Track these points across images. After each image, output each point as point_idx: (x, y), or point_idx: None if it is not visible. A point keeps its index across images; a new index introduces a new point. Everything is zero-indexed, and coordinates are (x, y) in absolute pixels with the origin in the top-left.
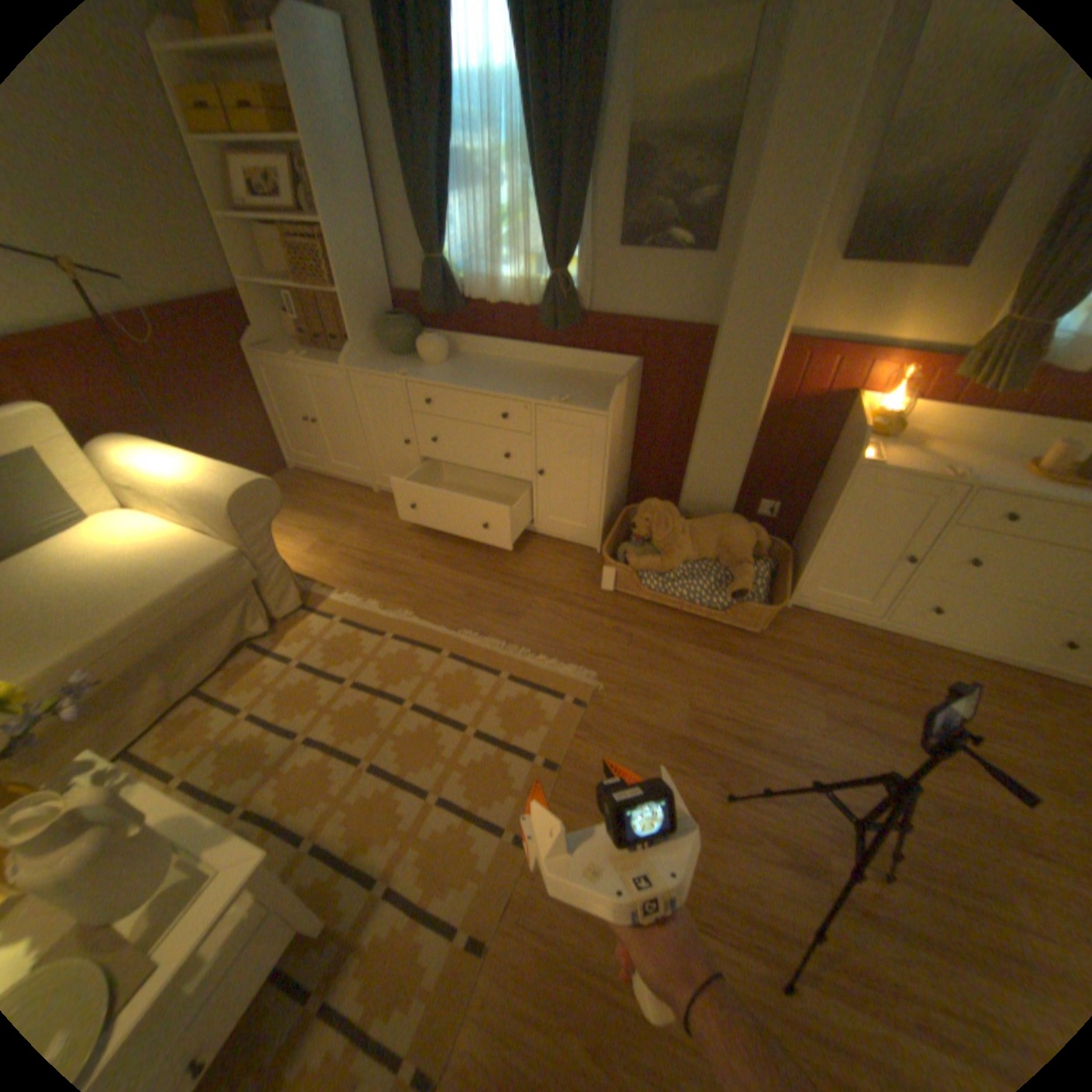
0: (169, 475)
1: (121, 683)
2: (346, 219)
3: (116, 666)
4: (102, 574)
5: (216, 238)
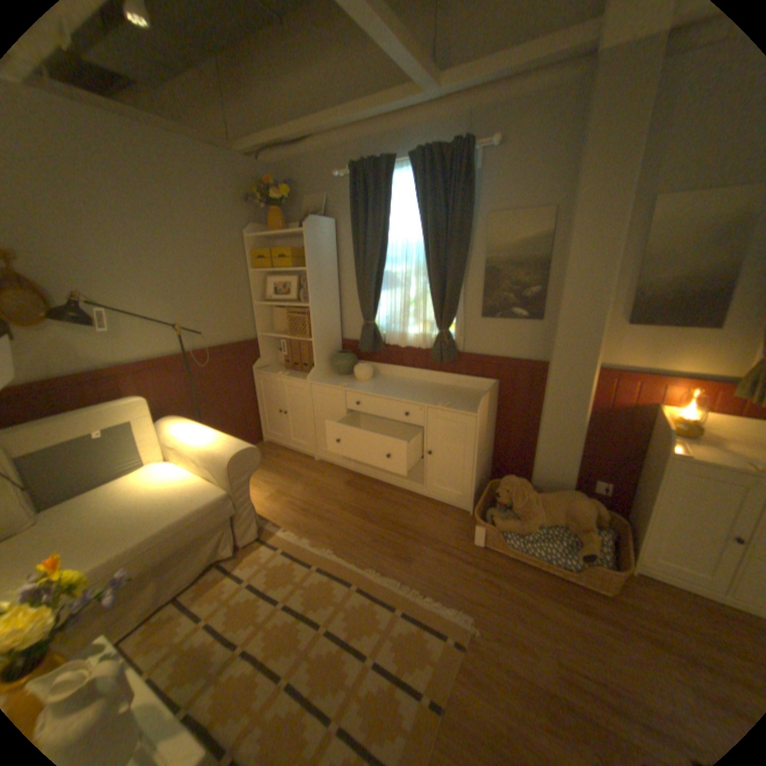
0: (198, 442)
1: (132, 585)
2: (323, 304)
3: (134, 571)
4: (144, 503)
5: (252, 313)
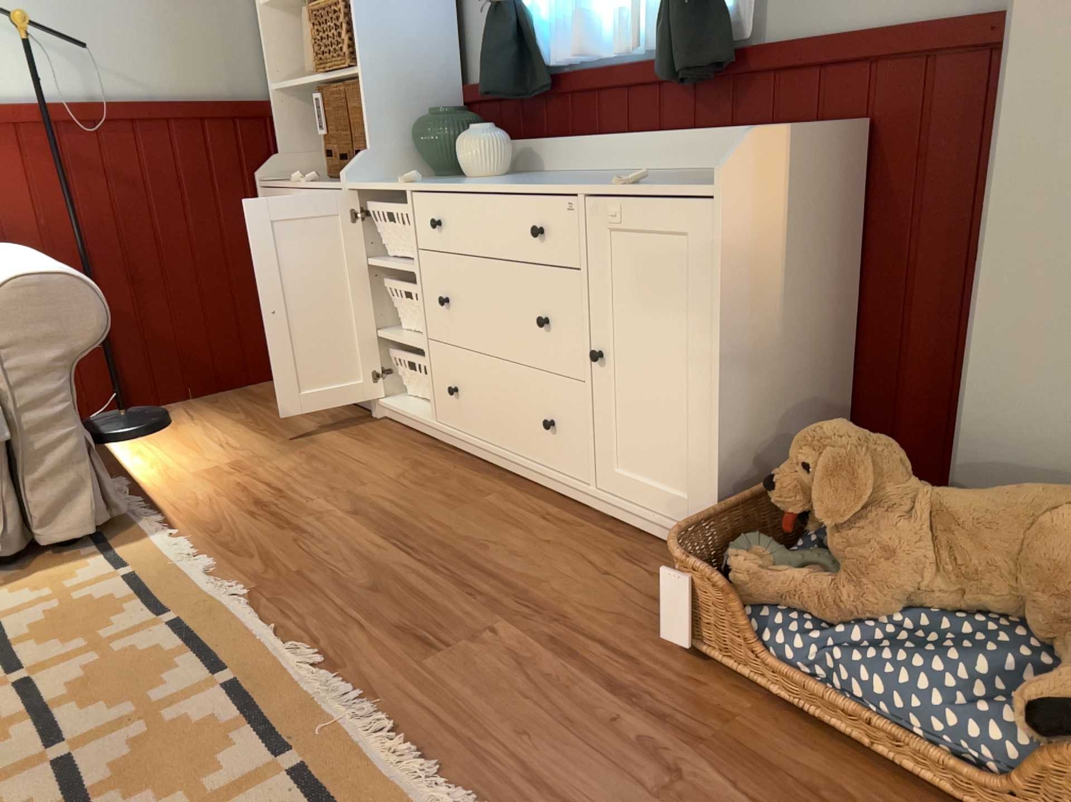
0: None
1: None
2: None
3: None
4: None
5: (259, 38)
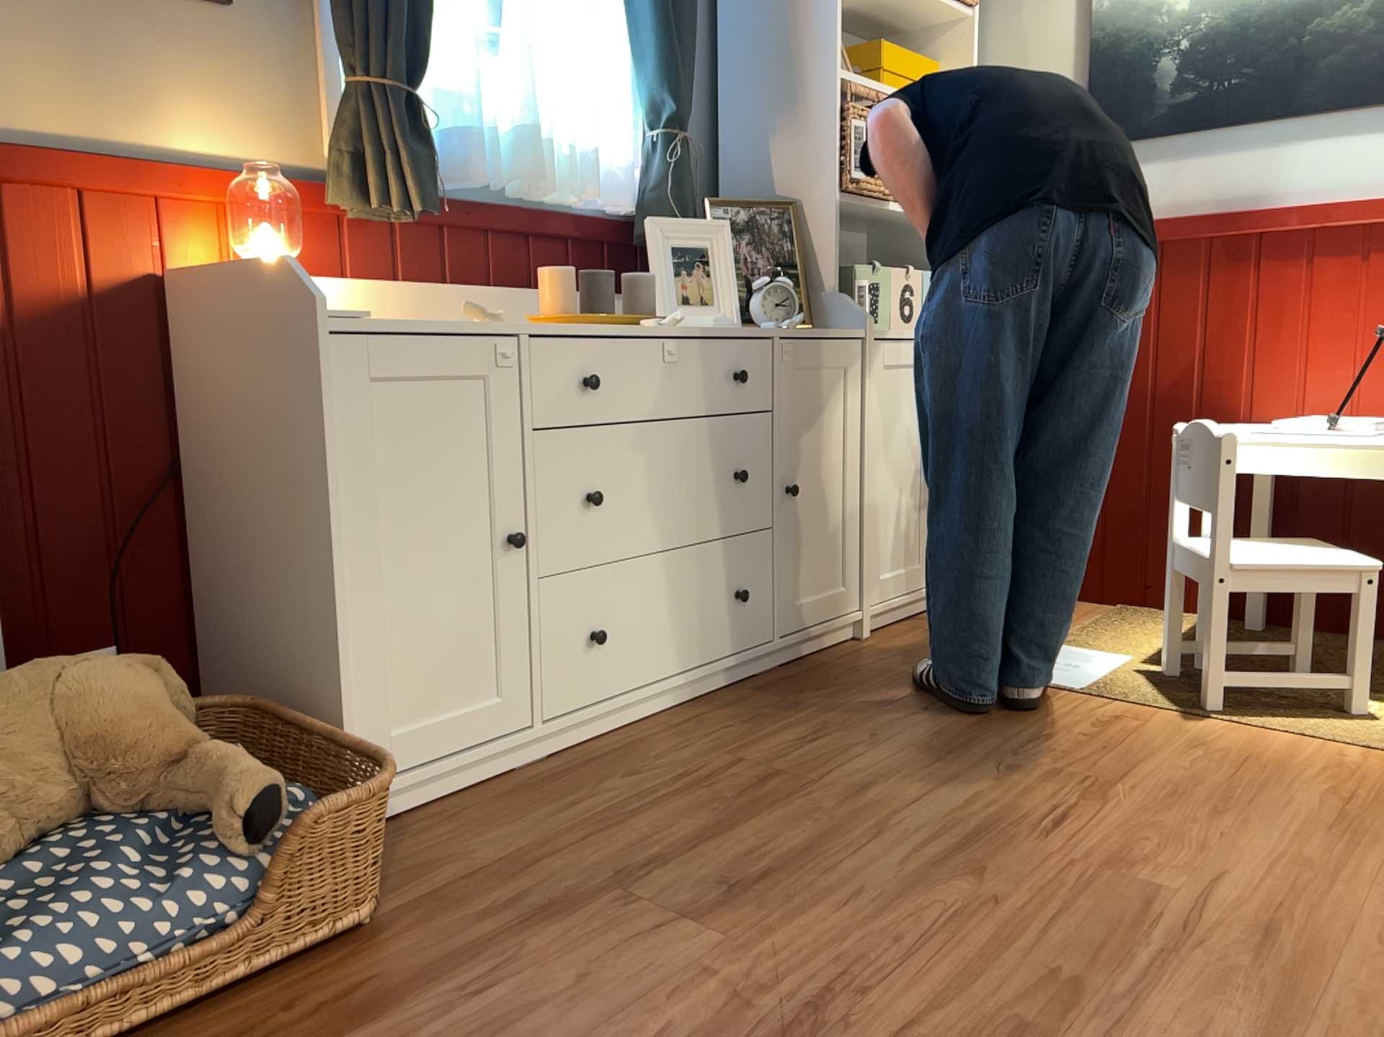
0: None
1: None
2: None
3: None
4: None
5: None
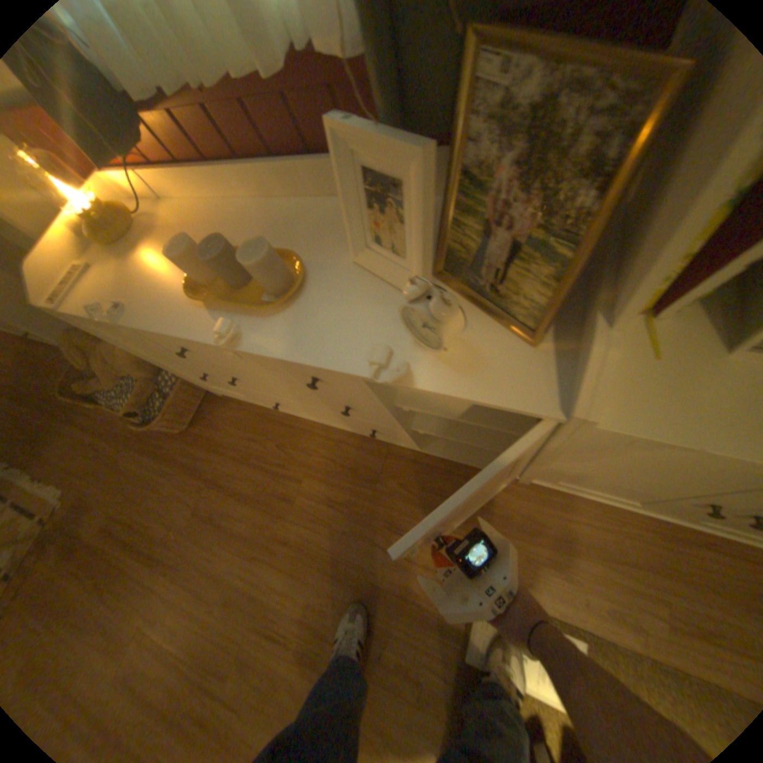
0: None
1: None
2: None
3: None
4: None
5: None
